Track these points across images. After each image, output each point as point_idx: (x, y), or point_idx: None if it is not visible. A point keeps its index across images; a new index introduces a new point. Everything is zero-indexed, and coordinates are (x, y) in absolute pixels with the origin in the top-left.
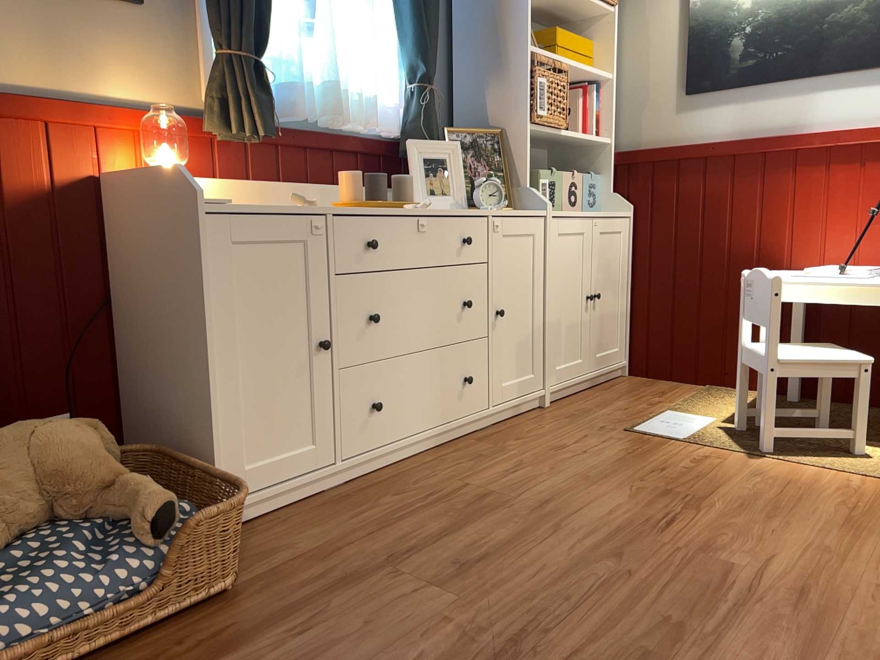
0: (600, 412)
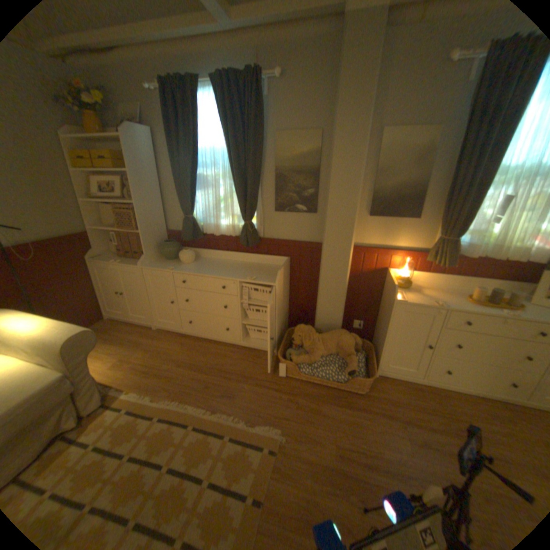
0: None
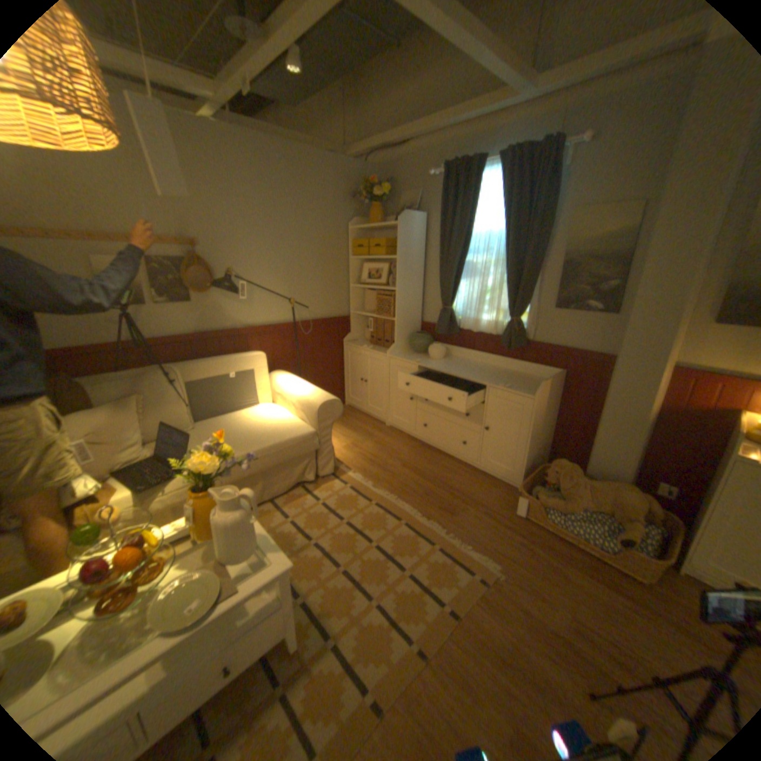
0: None
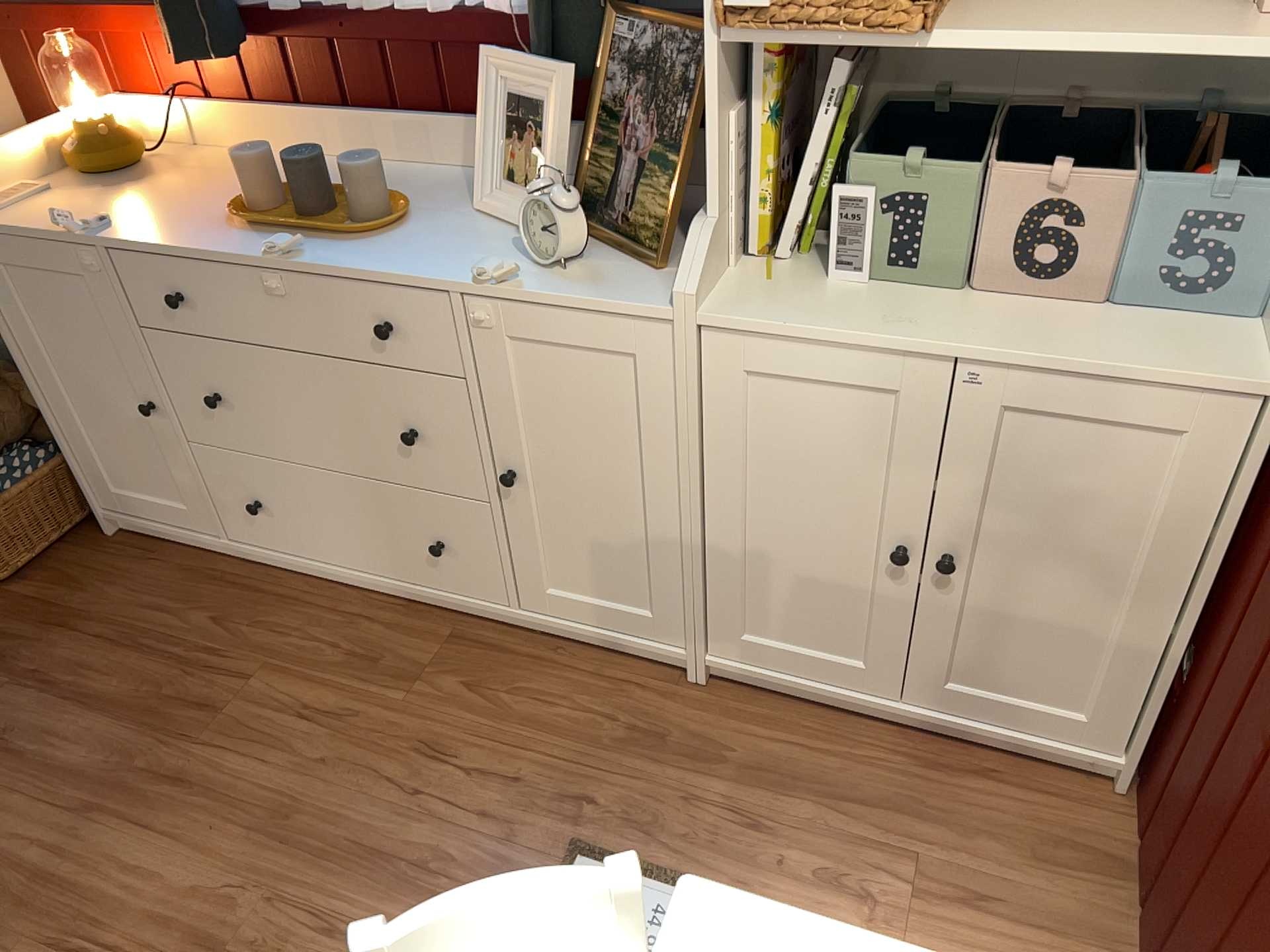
0: (702, 773)
